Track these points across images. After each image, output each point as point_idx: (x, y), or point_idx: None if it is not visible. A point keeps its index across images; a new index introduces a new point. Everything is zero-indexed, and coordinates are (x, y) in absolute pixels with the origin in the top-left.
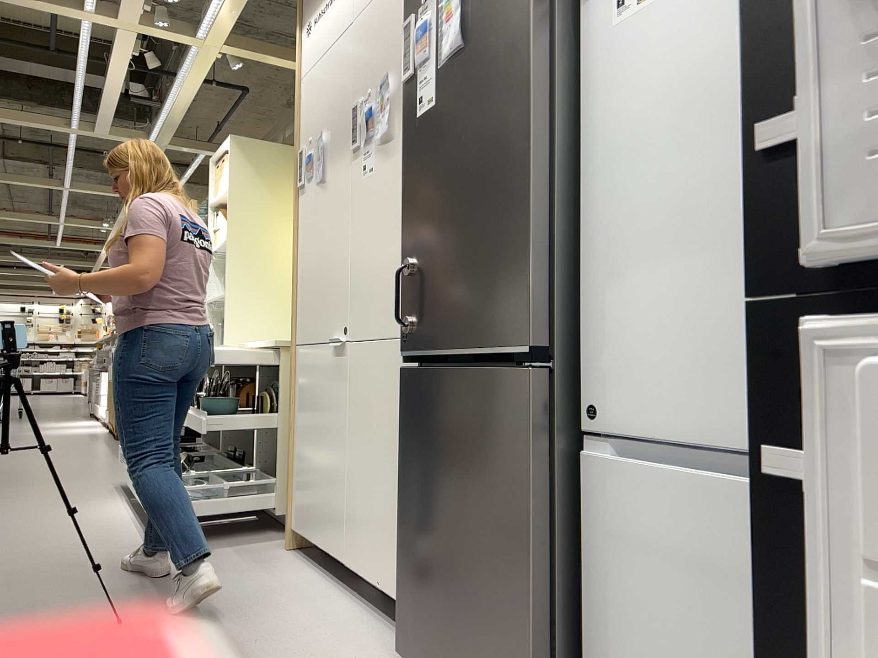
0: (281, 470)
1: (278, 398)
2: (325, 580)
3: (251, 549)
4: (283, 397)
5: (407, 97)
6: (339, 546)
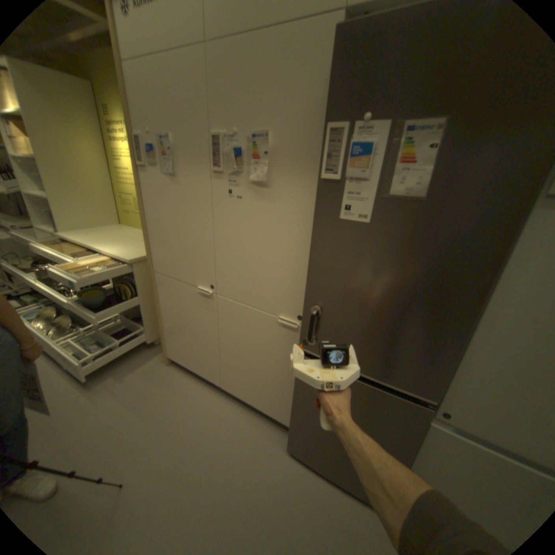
0: (147, 323)
1: (135, 286)
2: (205, 388)
3: (146, 370)
4: (140, 288)
5: (325, 191)
6: (216, 379)
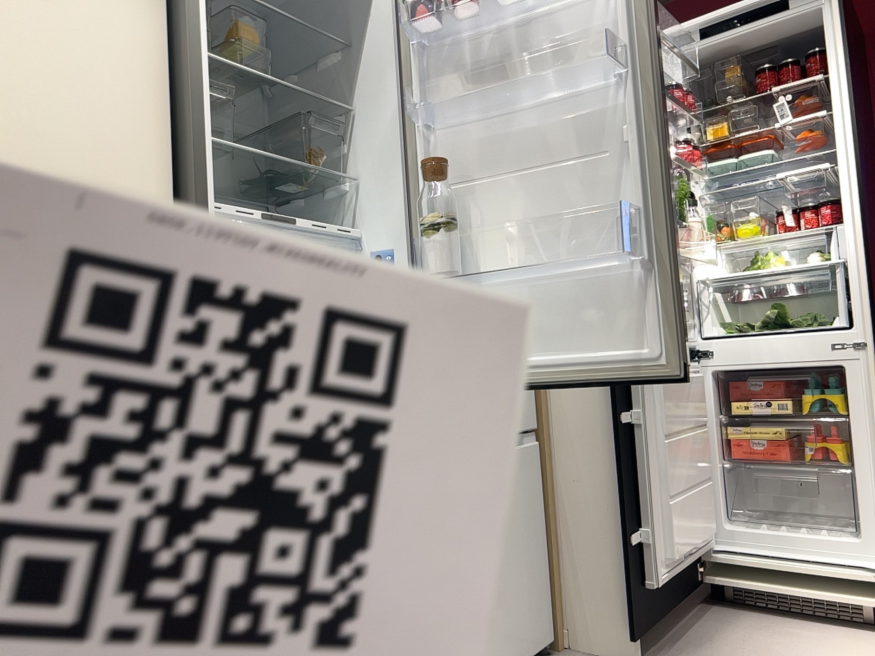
0: None
1: None
2: None
3: None
4: None
5: None
6: None
